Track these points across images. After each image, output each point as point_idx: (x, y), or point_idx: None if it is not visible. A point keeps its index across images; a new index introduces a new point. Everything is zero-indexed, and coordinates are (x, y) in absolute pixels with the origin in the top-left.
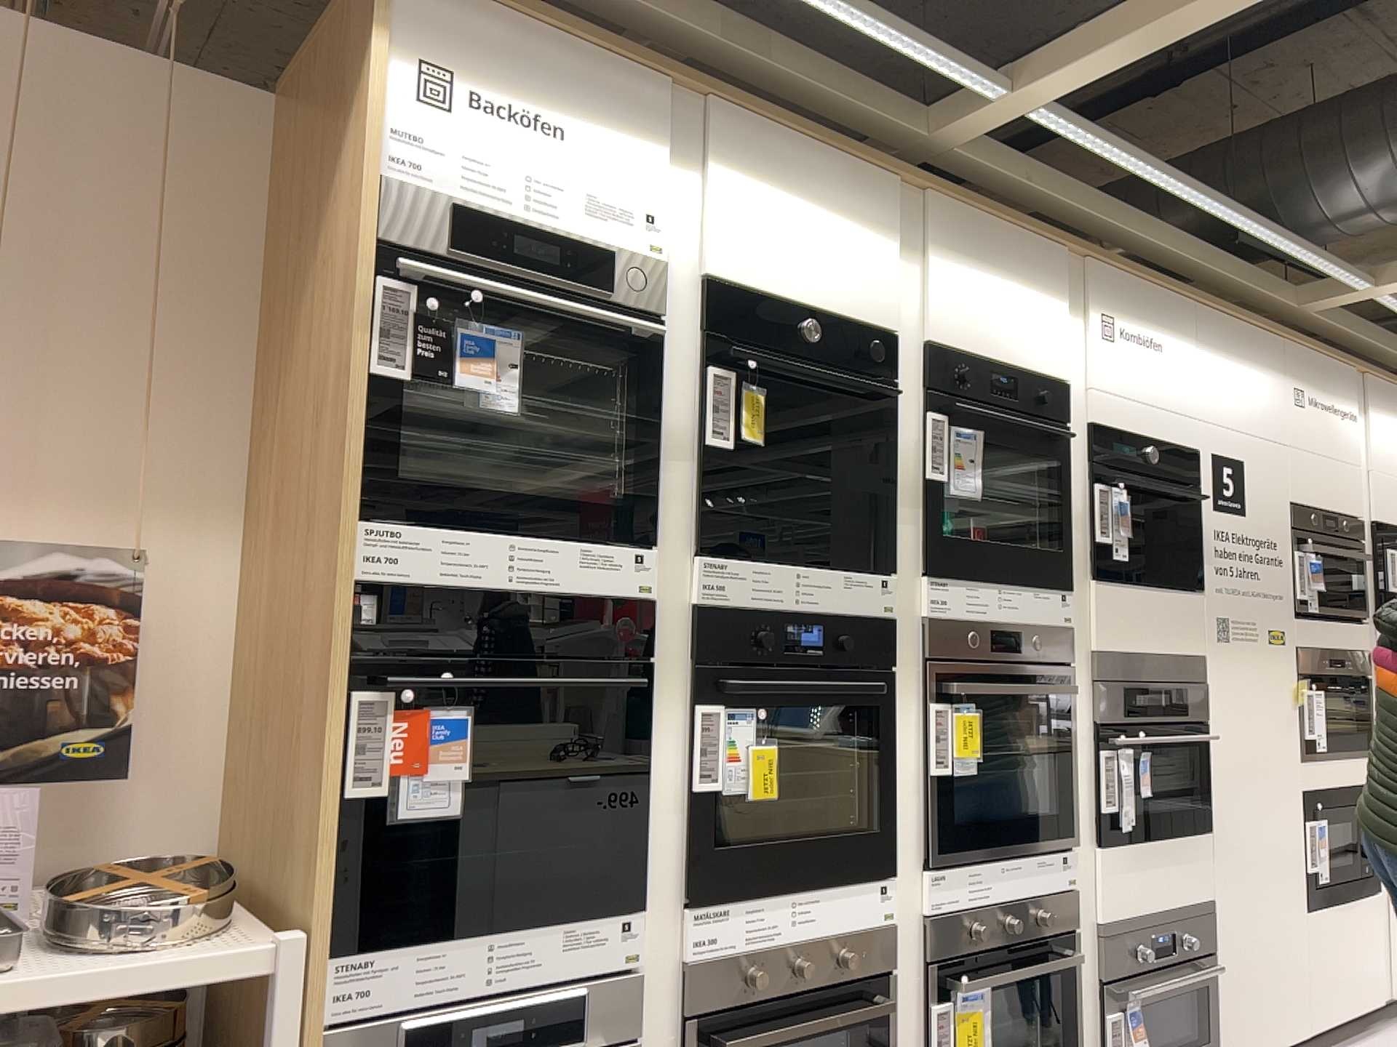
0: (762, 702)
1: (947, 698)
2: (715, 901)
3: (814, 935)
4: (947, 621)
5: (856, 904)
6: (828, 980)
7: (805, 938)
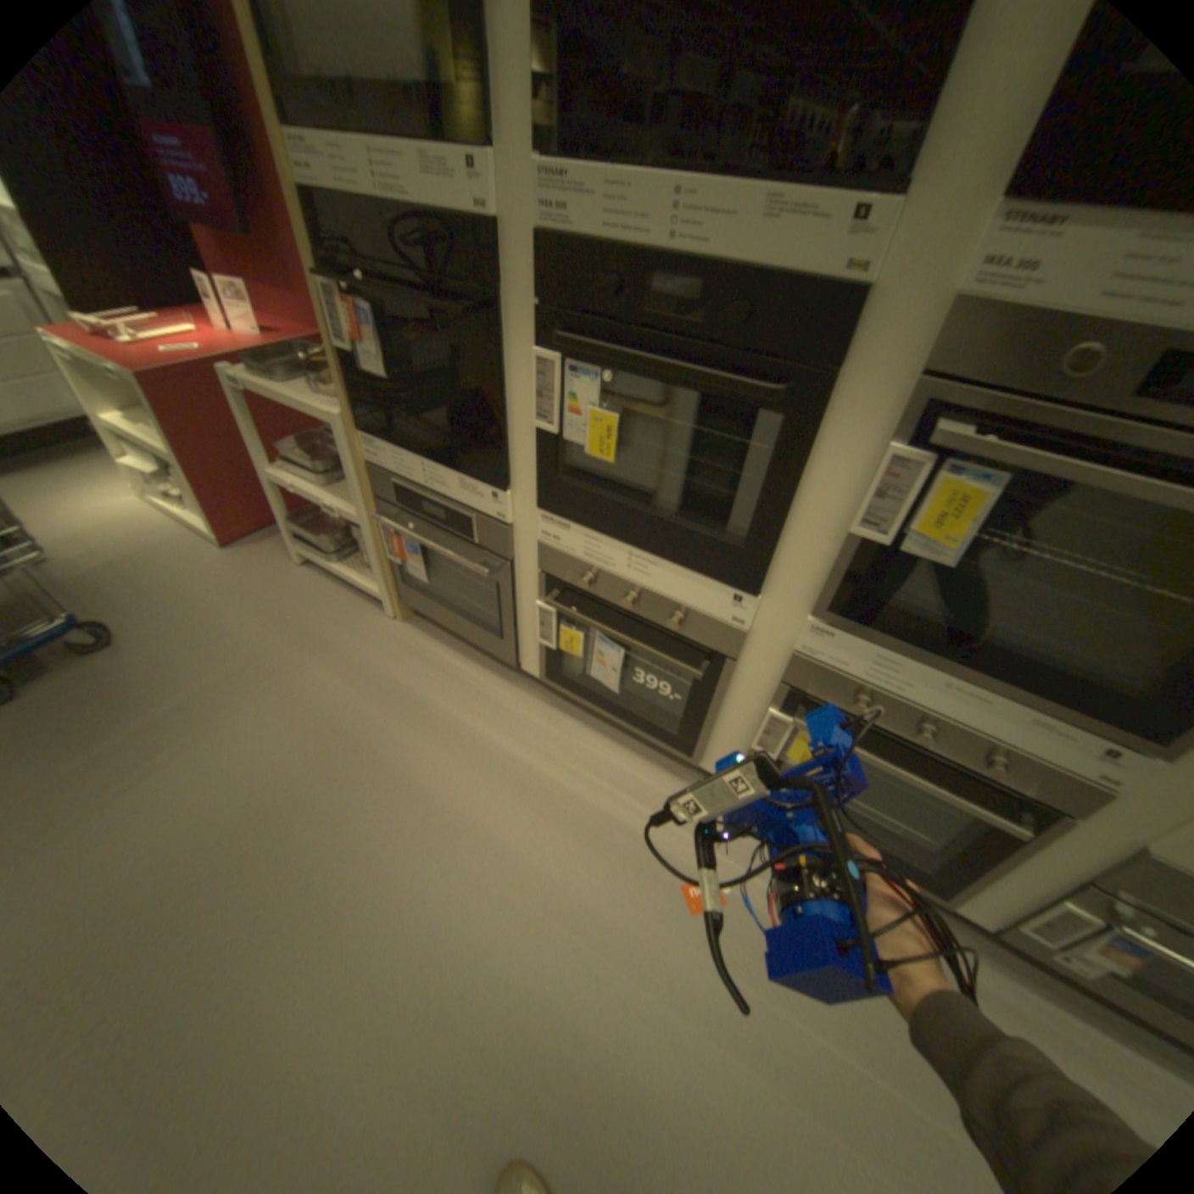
0: (610, 364)
1: (946, 448)
2: (560, 516)
3: (648, 587)
4: (1020, 310)
5: (700, 592)
6: (661, 624)
7: (639, 584)
